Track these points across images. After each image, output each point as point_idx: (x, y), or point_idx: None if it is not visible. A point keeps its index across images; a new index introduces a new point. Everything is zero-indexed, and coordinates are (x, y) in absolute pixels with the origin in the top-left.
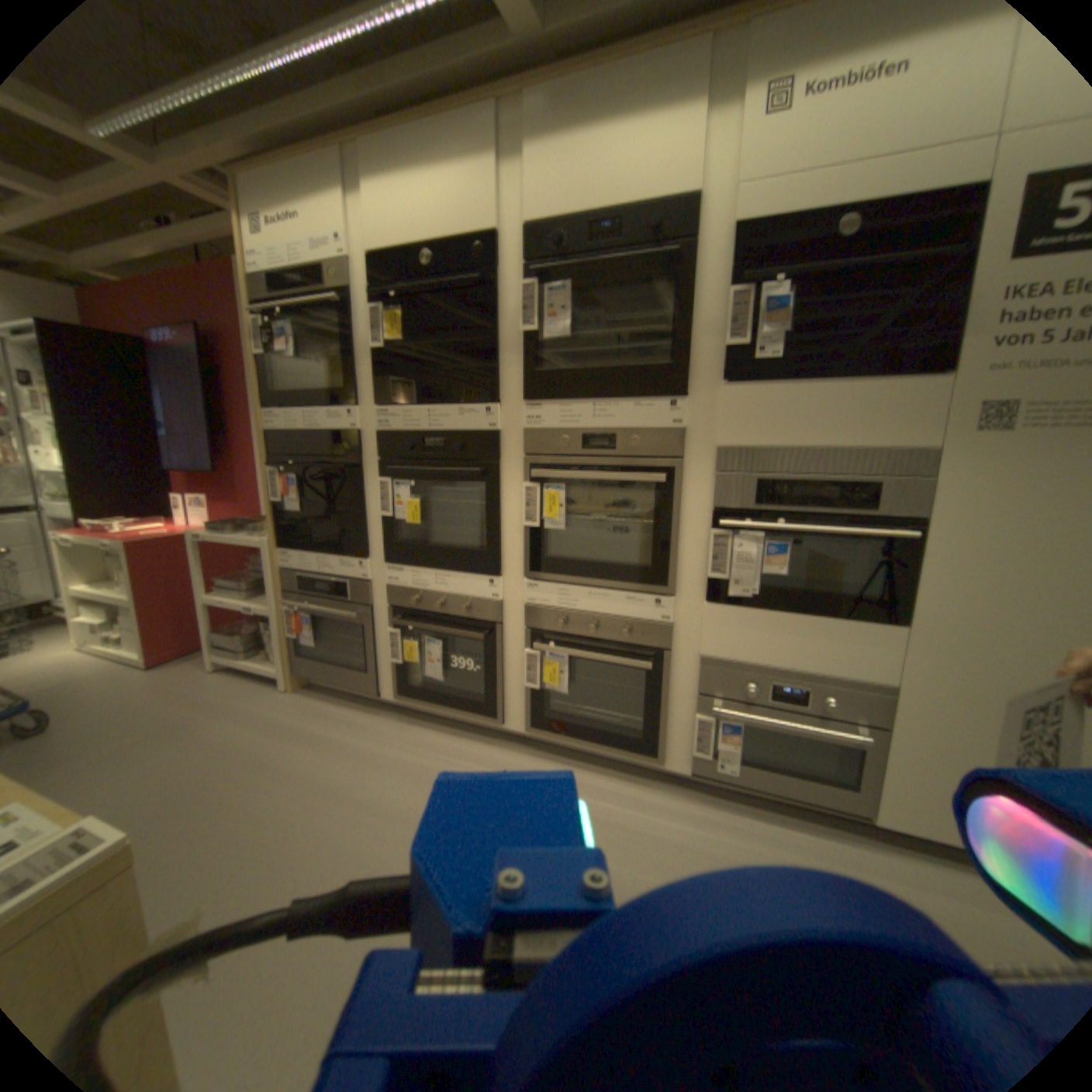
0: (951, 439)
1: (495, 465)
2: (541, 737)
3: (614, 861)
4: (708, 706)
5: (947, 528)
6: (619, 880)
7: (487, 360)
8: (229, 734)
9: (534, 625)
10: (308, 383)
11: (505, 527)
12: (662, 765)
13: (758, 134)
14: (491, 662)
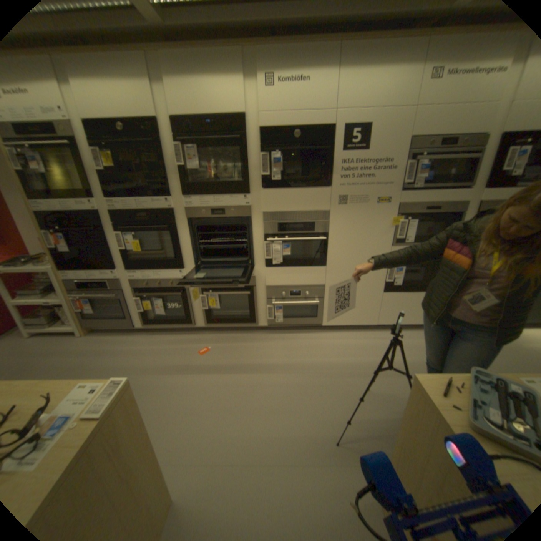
0: (332, 208)
1: (174, 224)
2: (211, 327)
3: (246, 359)
4: (270, 302)
5: (332, 236)
6: (249, 364)
7: (160, 176)
8: (61, 363)
9: (202, 286)
10: (56, 186)
11: (182, 249)
12: (257, 325)
13: (263, 94)
14: (186, 304)
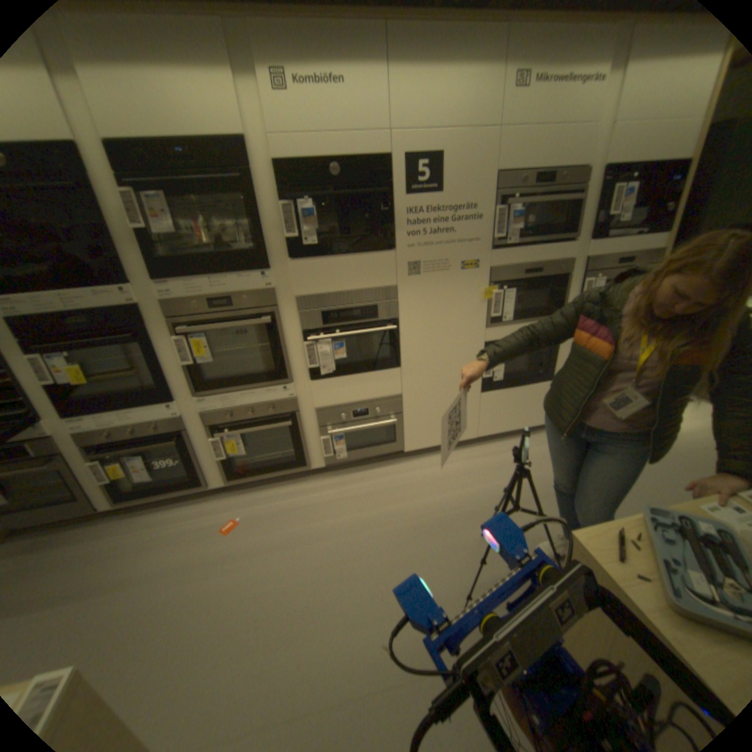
0: (399, 282)
1: (142, 330)
2: (235, 484)
3: (300, 527)
4: (324, 432)
5: (405, 322)
6: (305, 534)
7: (101, 249)
8: None
9: (210, 425)
10: None
11: (165, 370)
12: (309, 469)
13: (270, 104)
14: (185, 457)
